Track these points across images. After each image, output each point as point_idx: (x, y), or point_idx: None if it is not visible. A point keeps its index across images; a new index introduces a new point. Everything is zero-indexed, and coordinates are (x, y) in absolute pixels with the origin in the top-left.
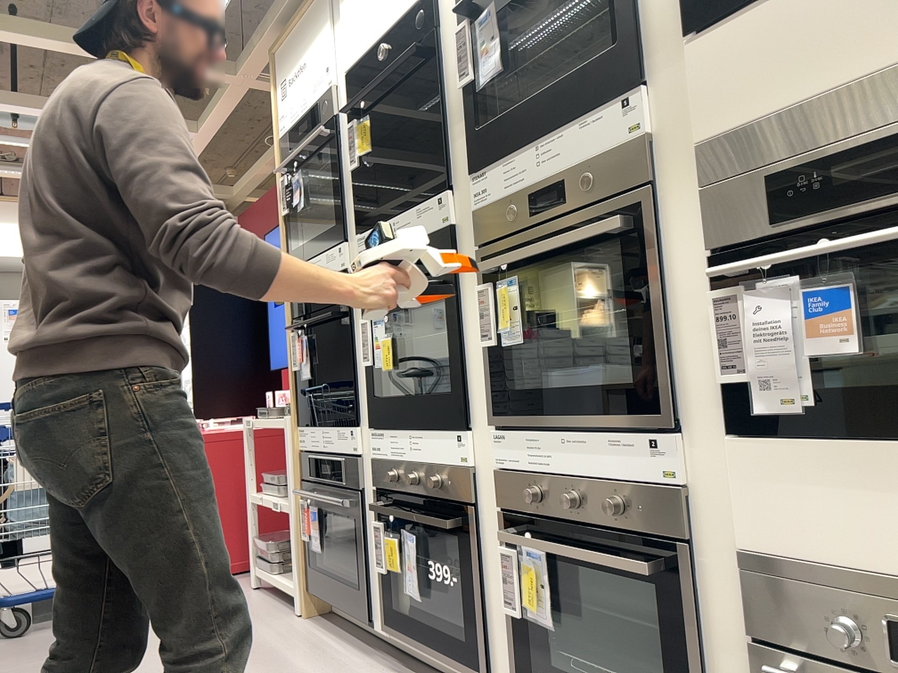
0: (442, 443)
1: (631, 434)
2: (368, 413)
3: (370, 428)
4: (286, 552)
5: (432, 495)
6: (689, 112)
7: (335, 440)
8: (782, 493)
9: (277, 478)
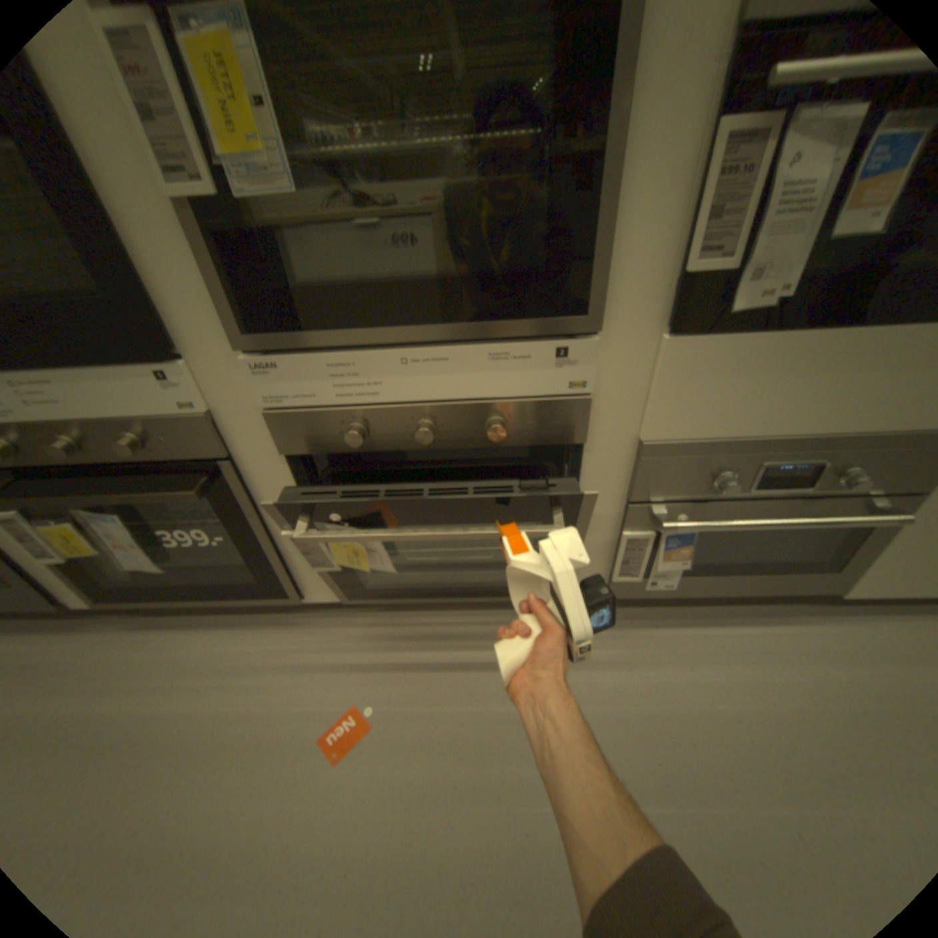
0: (115, 382)
1: (521, 339)
2: None
3: None
4: None
5: (123, 456)
6: None
7: None
8: (707, 385)
9: None
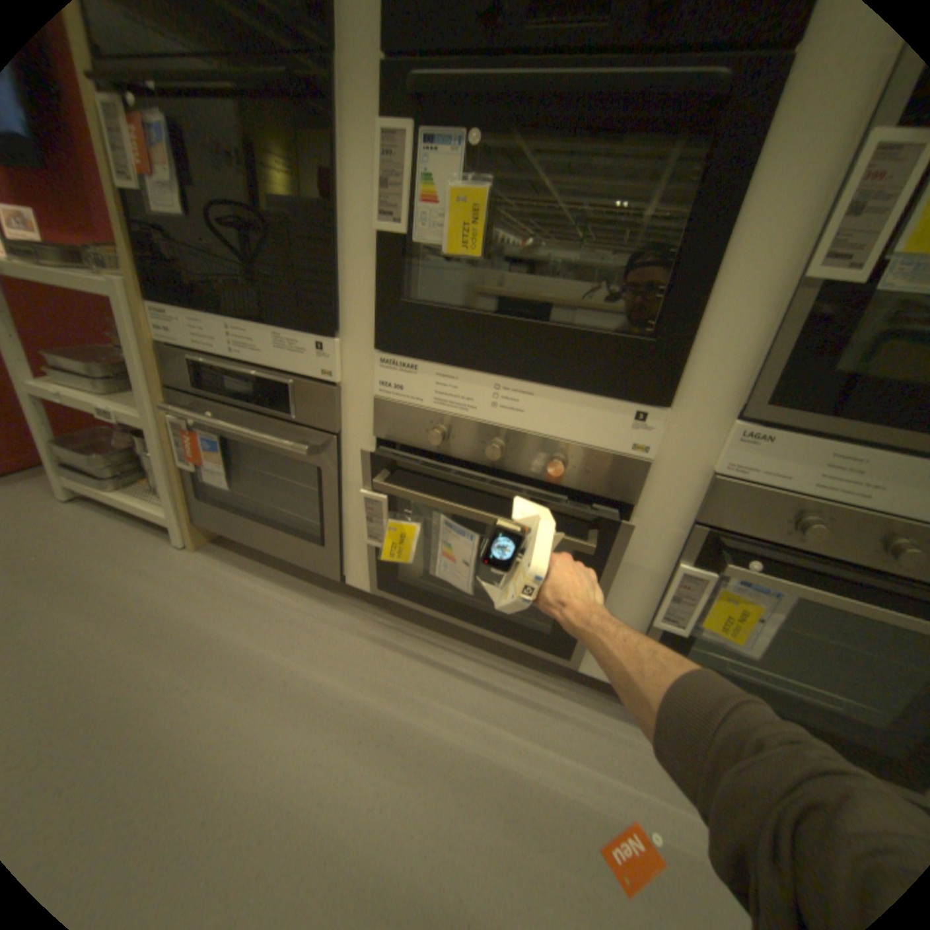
0: (591, 410)
1: None
2: (371, 320)
3: (371, 343)
4: (124, 463)
5: (535, 473)
6: None
7: (270, 347)
8: None
9: (90, 368)
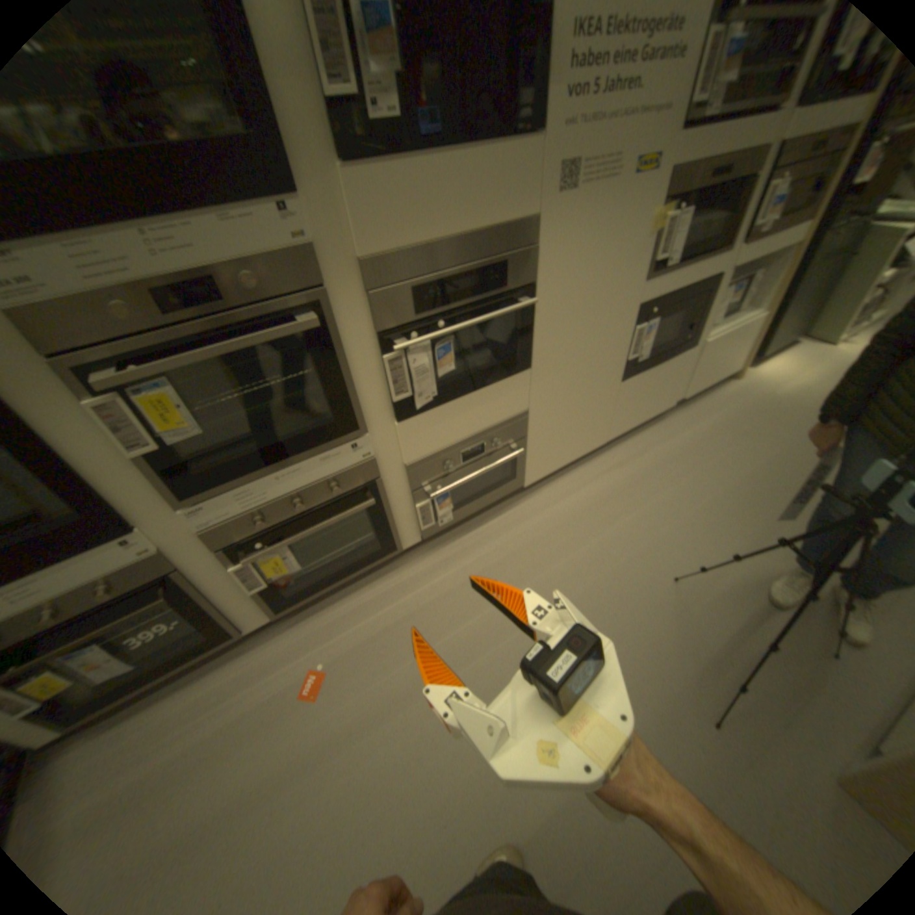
0: (85, 563)
1: (332, 450)
2: None
3: None
4: None
5: (91, 607)
6: (344, 229)
7: None
8: (421, 436)
9: None
